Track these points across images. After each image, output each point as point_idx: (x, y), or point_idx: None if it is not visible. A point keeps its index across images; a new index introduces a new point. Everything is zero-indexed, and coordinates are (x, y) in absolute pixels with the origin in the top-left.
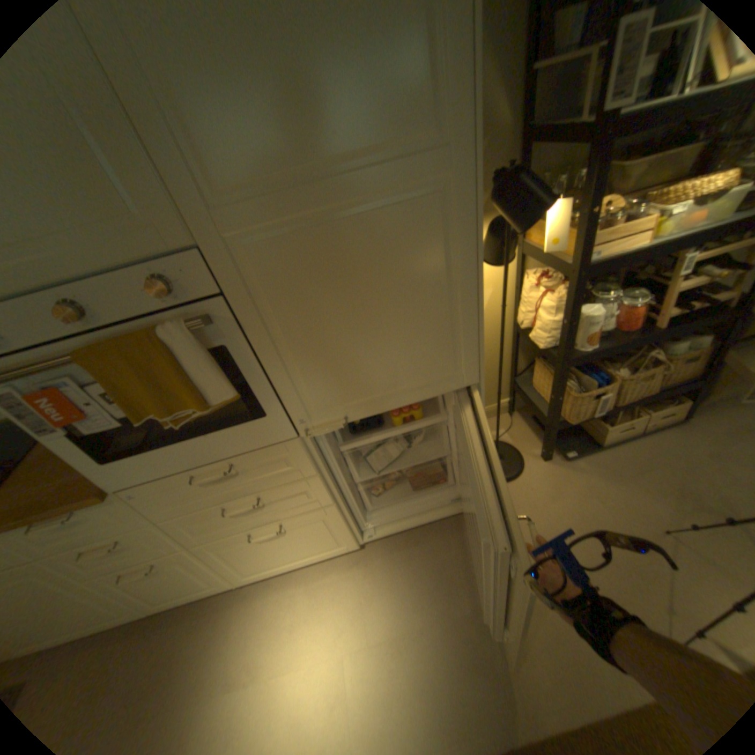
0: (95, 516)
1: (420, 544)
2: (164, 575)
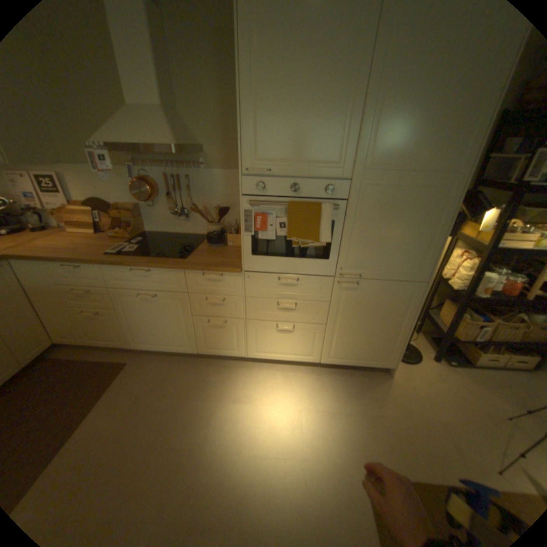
0: (229, 280)
1: (353, 376)
2: (226, 330)
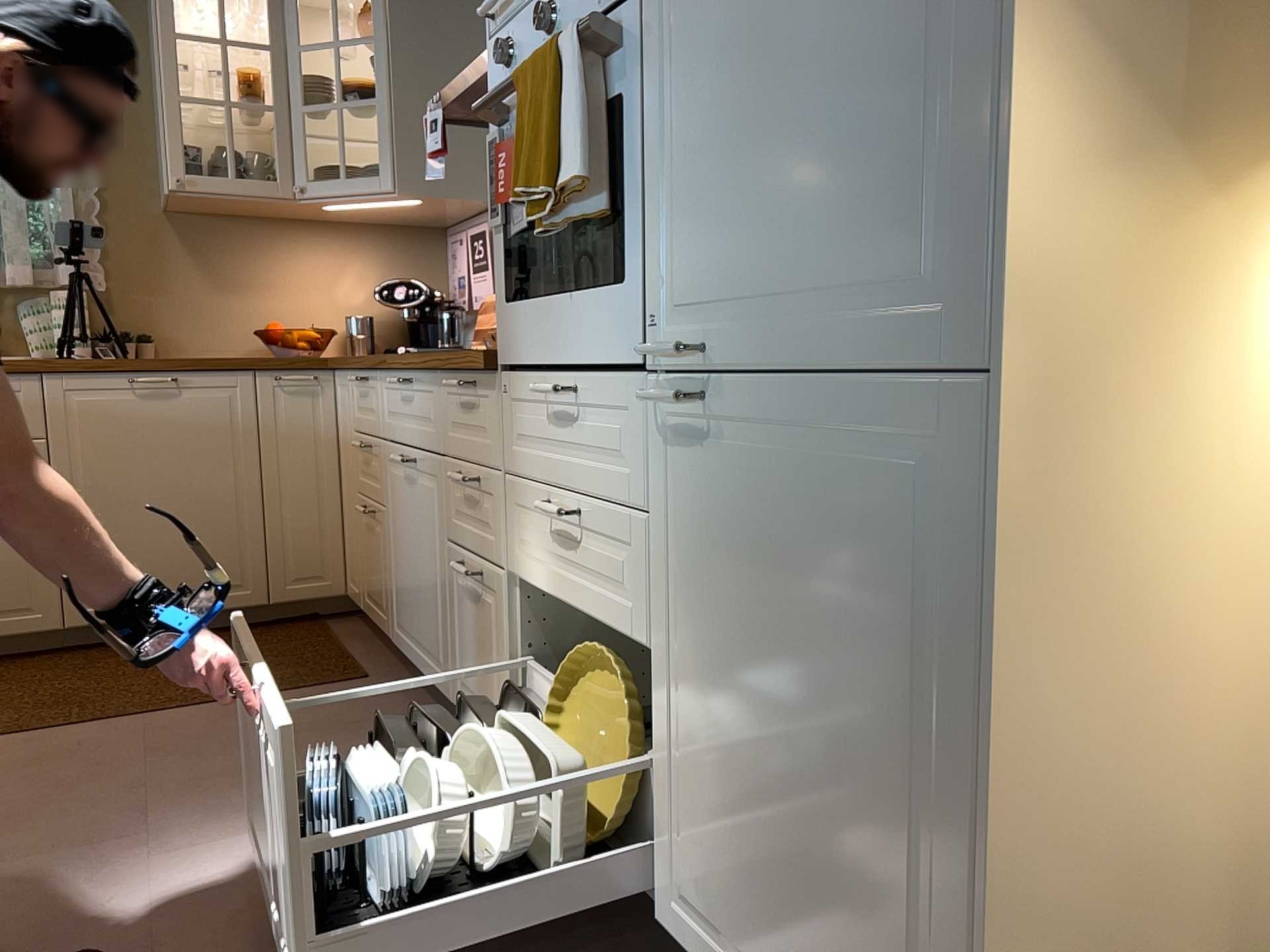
0: (486, 405)
1: None
2: (485, 618)
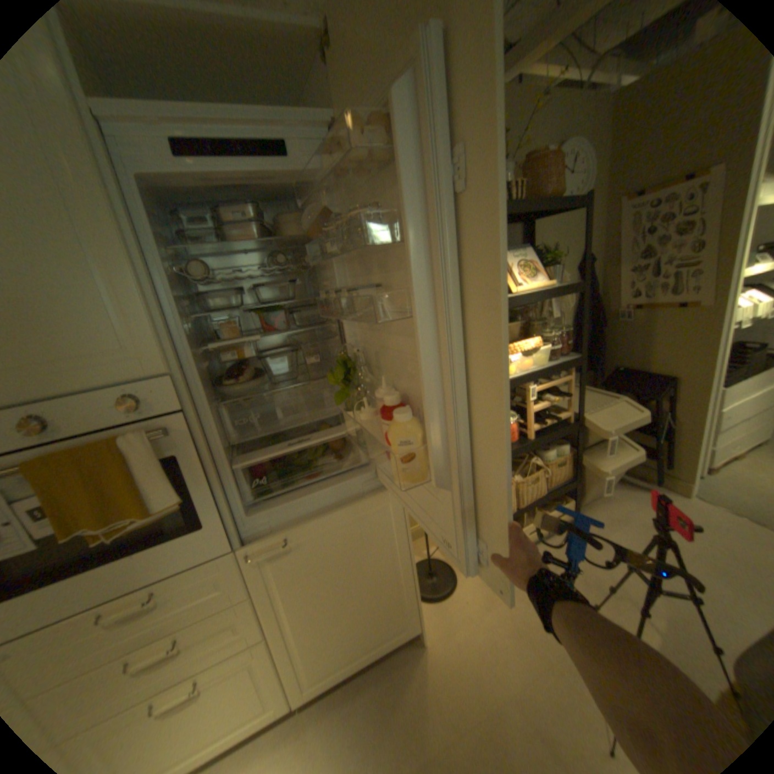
0: None
1: (361, 692)
2: None
